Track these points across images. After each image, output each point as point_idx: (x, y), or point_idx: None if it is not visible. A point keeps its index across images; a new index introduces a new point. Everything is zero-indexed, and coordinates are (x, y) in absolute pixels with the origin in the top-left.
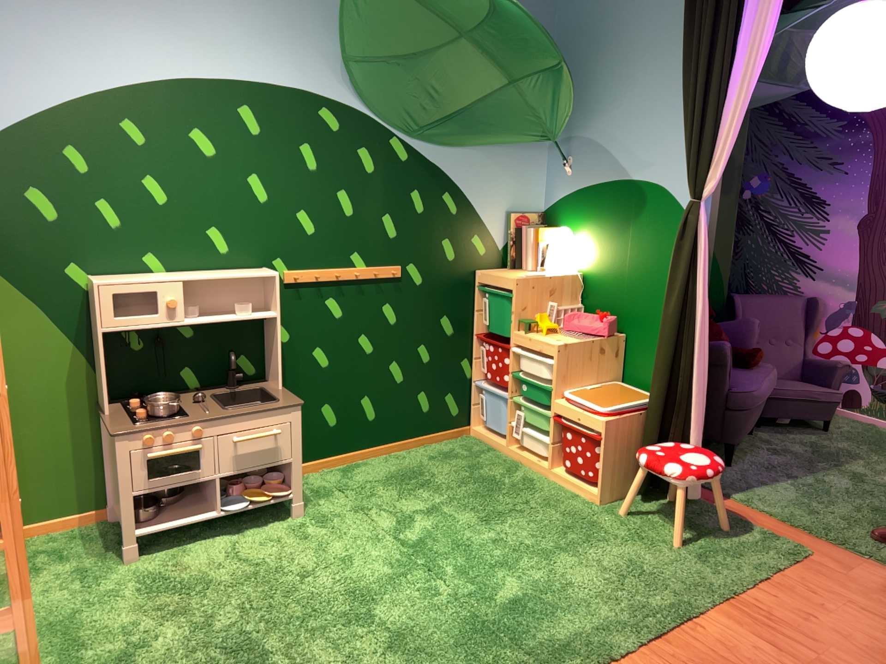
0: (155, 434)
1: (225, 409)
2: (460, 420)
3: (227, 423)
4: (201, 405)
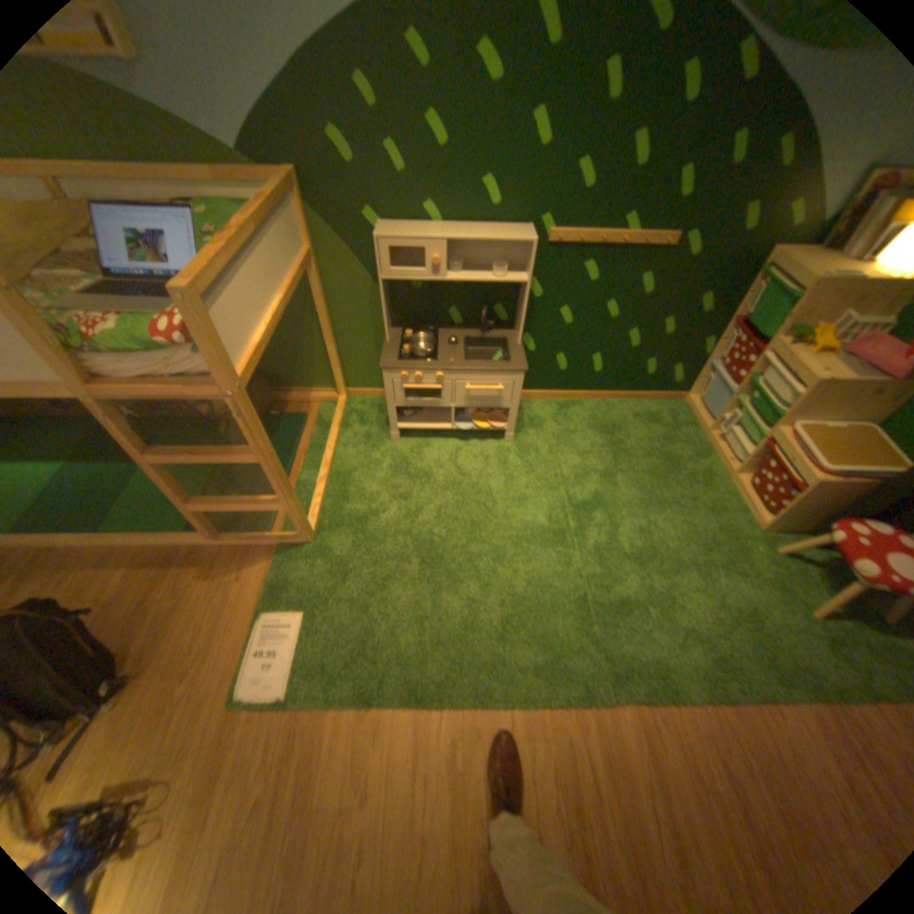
0: (409, 374)
1: (466, 361)
2: (679, 387)
3: (462, 375)
4: (452, 350)
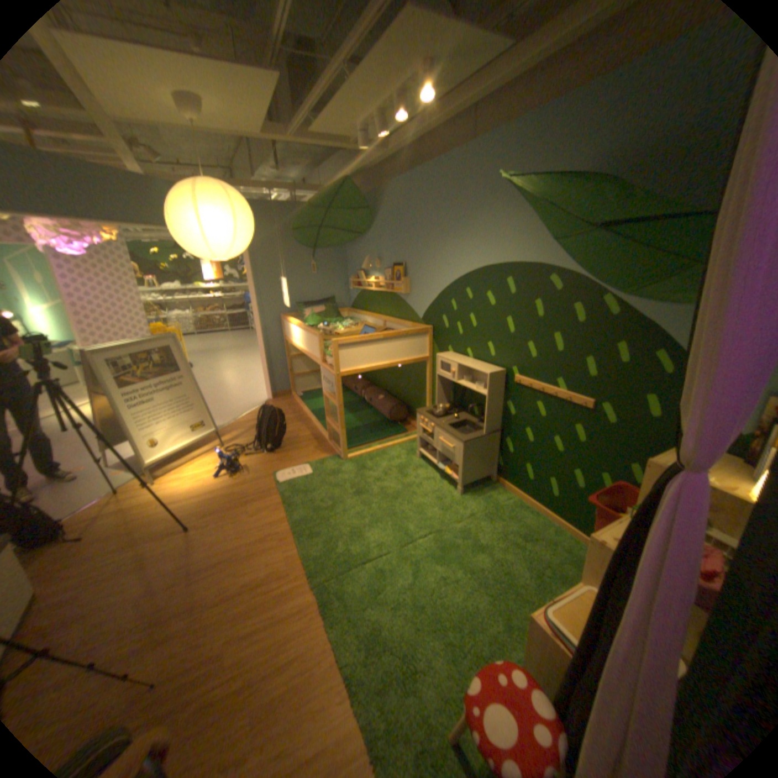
0: (423, 418)
1: (449, 425)
2: None
3: (439, 429)
4: (453, 420)
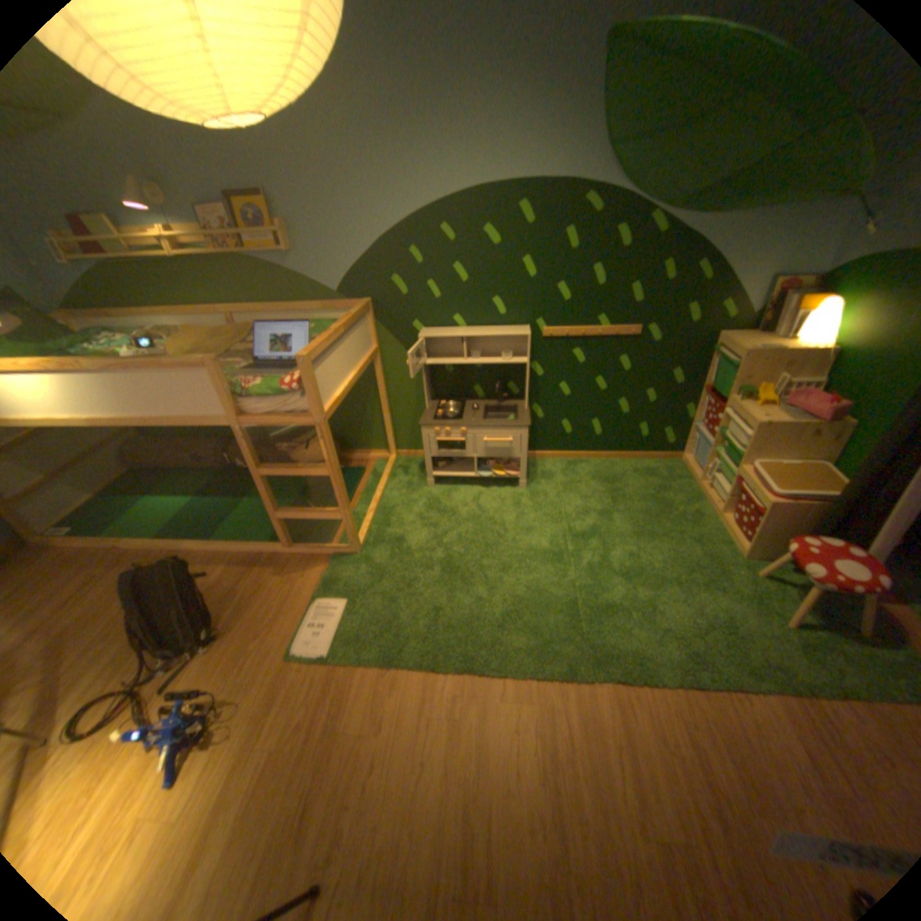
0: (440, 430)
1: (483, 420)
2: (673, 447)
3: (479, 430)
4: (474, 414)
